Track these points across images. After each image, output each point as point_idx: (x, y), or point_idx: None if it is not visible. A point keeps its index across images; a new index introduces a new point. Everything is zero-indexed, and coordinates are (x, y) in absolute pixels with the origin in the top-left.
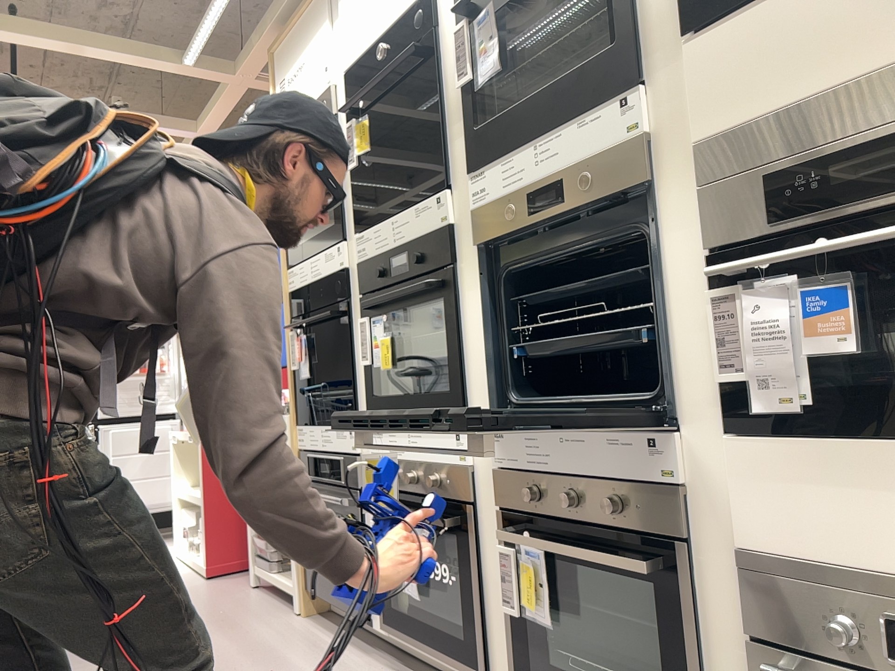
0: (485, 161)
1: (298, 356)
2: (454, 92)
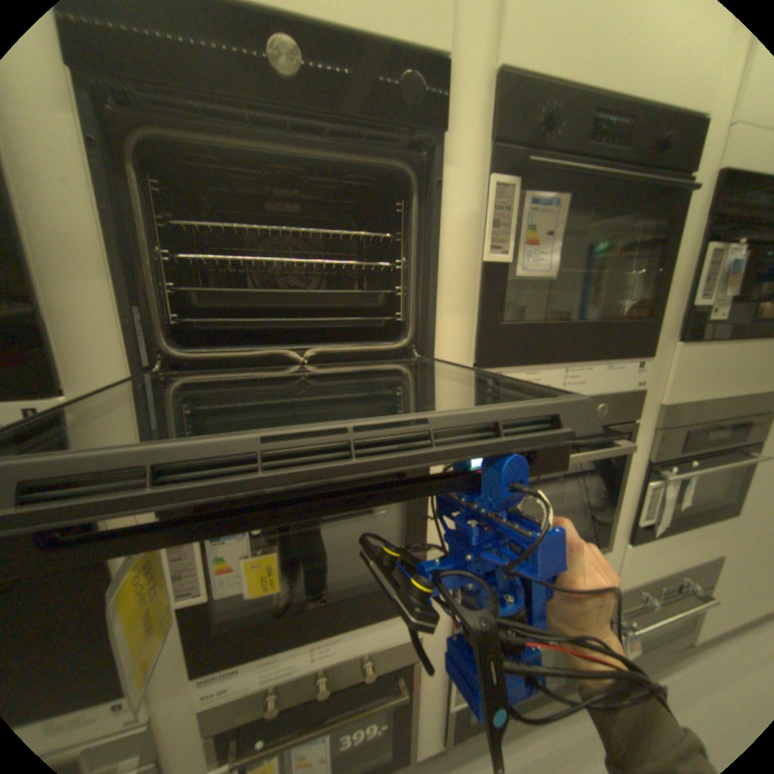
0: (507, 364)
1: None
2: (462, 254)
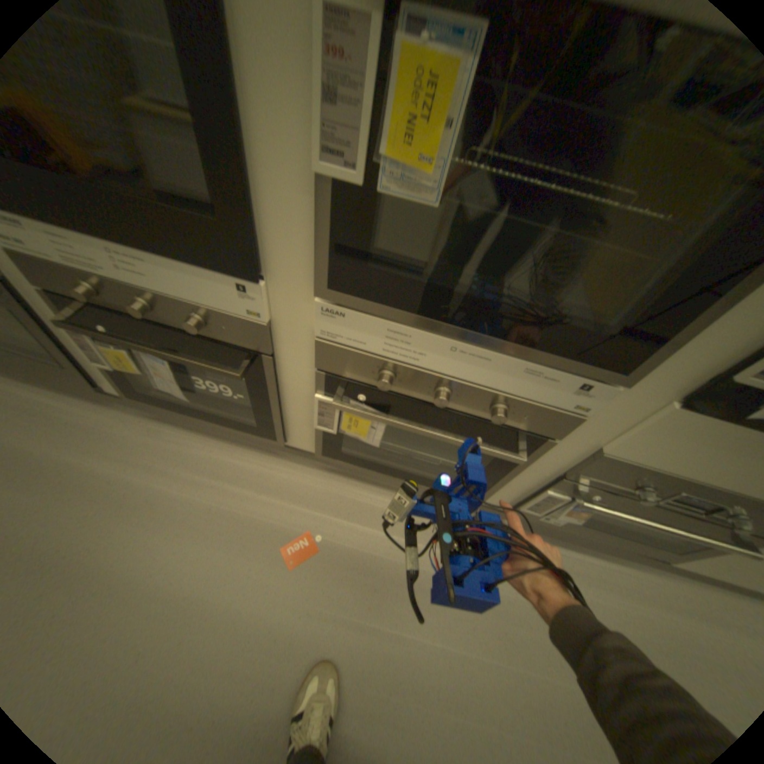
0: None
1: None
2: None
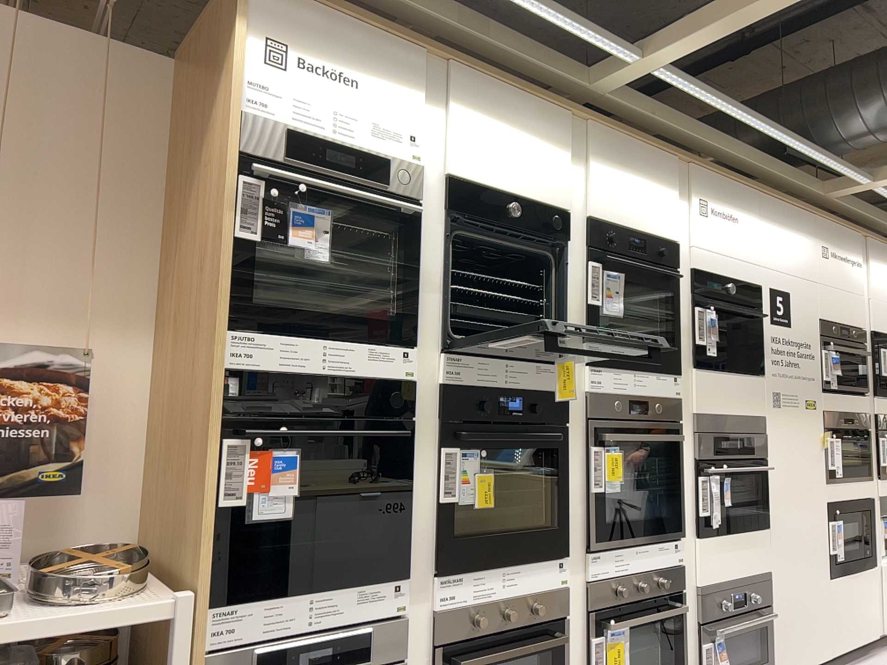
0: (604, 365)
1: (252, 483)
2: (577, 299)
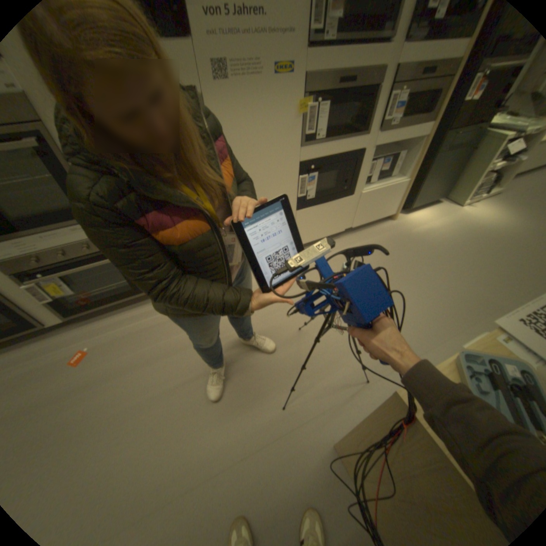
0: None
1: None
2: None
